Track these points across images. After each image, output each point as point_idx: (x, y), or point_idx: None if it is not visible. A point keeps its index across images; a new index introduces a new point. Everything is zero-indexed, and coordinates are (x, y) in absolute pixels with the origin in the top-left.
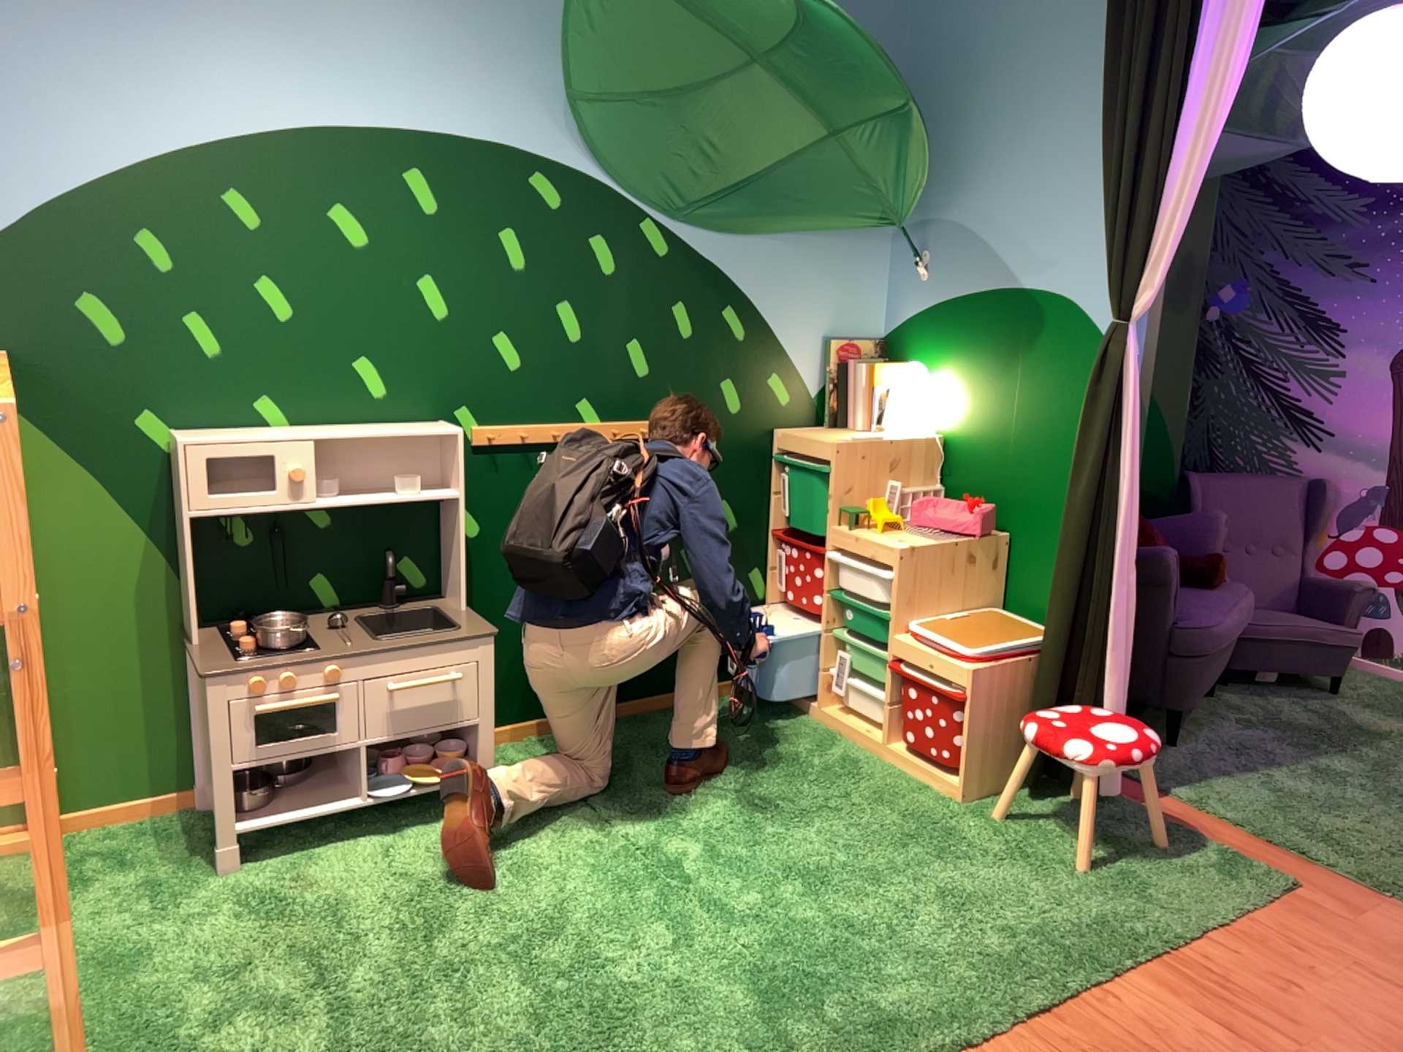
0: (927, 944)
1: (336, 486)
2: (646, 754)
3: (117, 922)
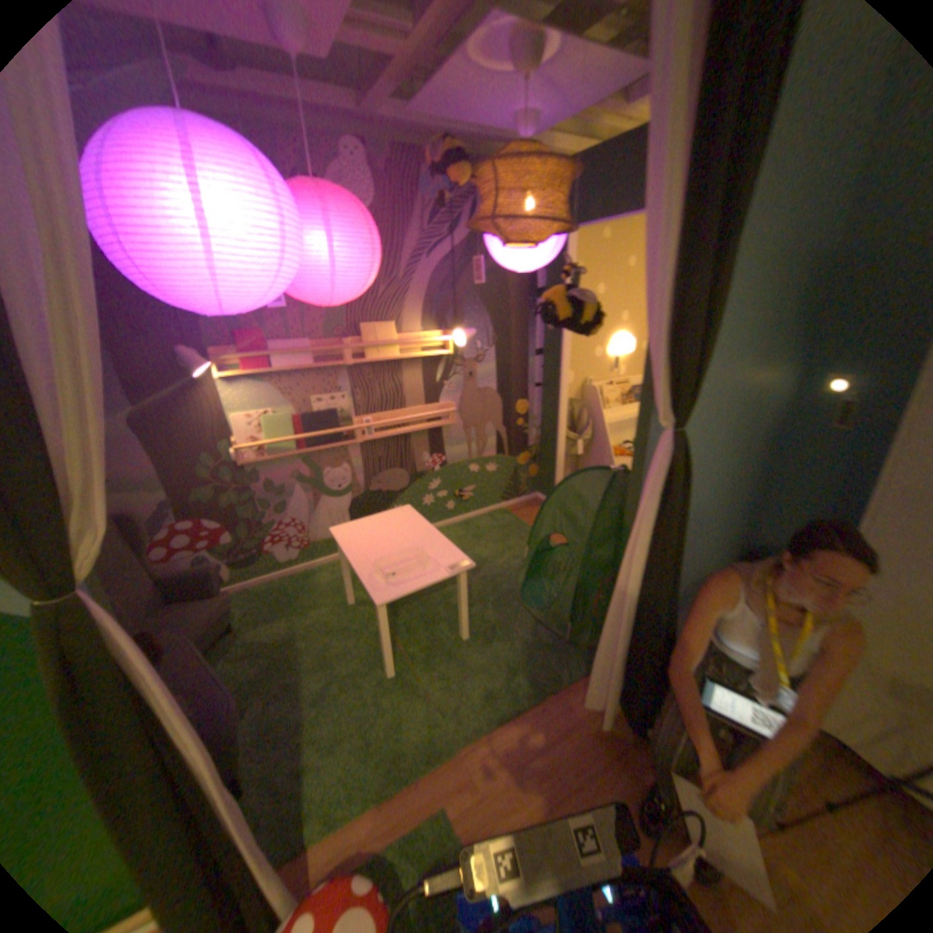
0: None
1: None
2: None
3: None
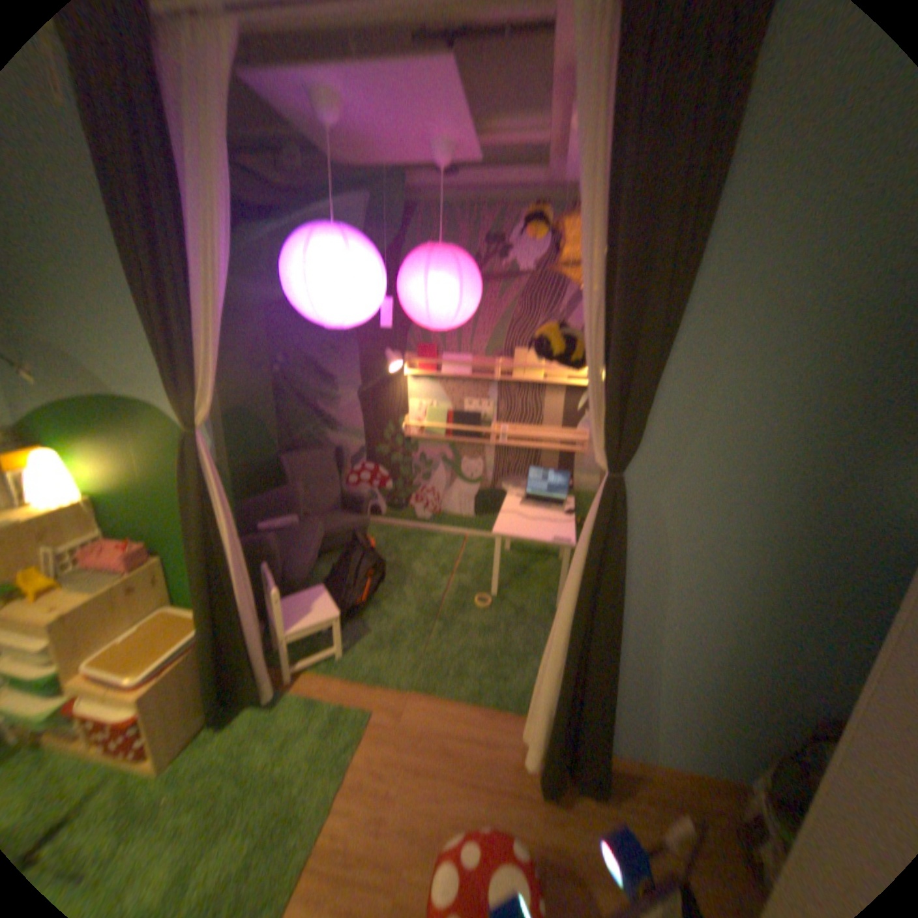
0: None
1: None
2: None
3: None
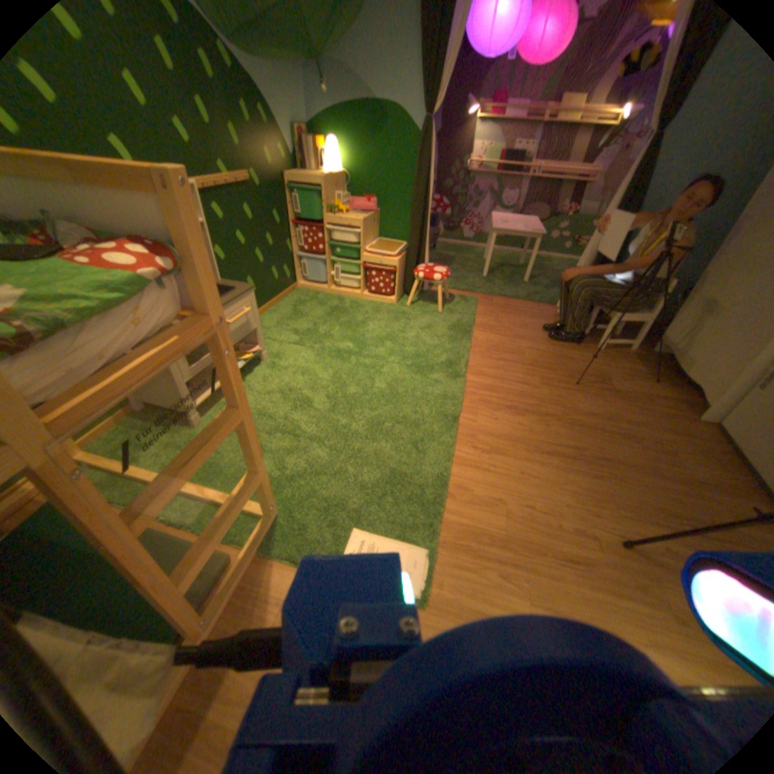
0: (433, 345)
1: None
2: (289, 322)
3: None
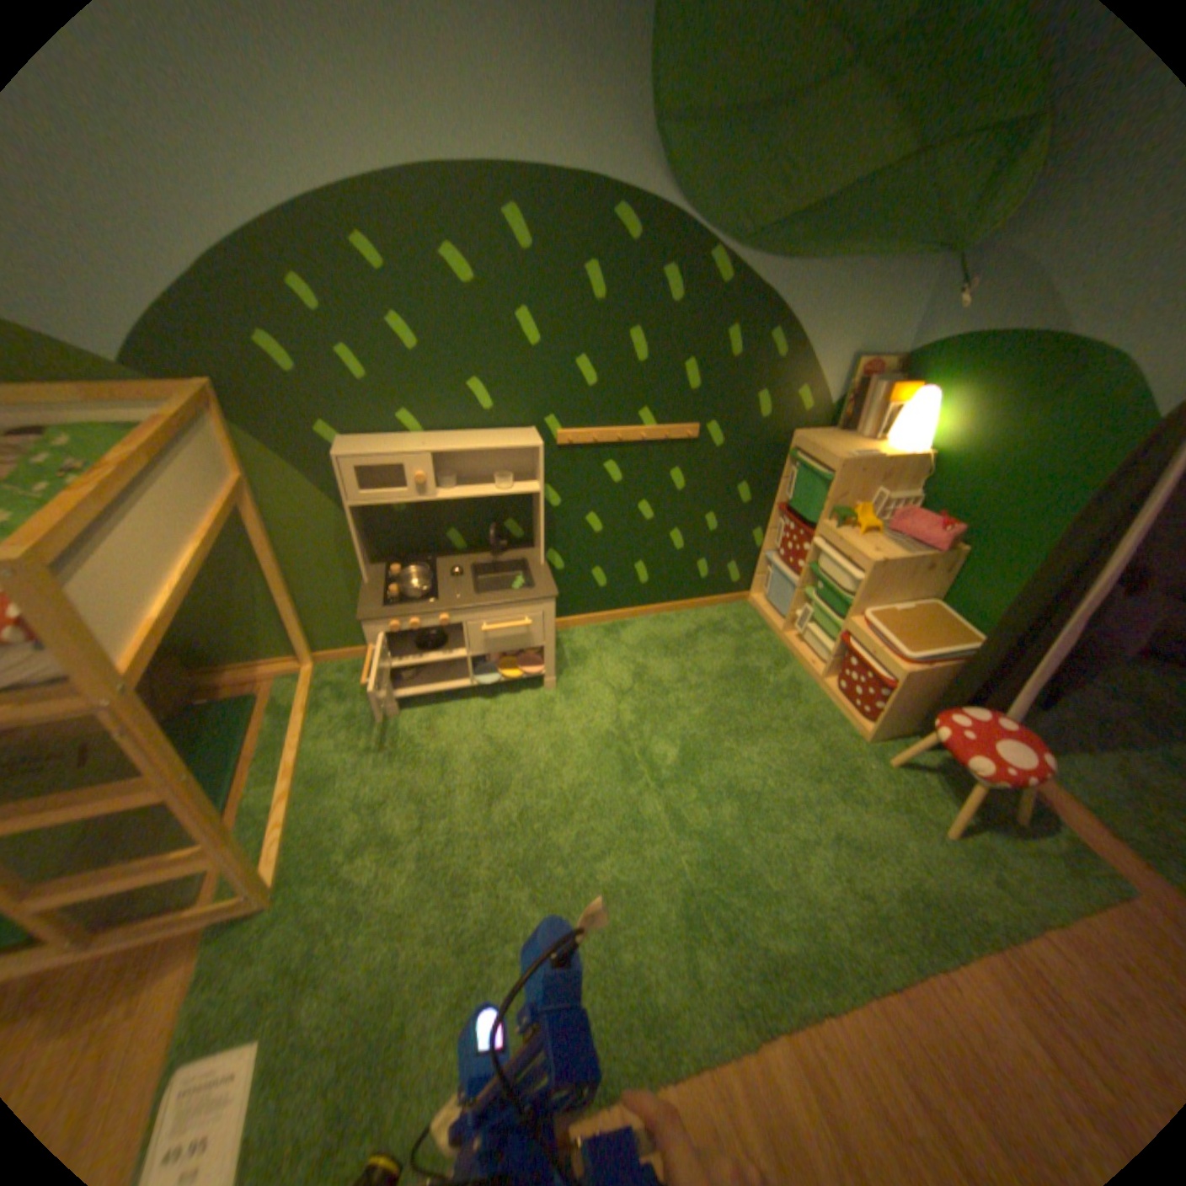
0: (819, 907)
1: (452, 475)
2: (658, 656)
3: (315, 753)
